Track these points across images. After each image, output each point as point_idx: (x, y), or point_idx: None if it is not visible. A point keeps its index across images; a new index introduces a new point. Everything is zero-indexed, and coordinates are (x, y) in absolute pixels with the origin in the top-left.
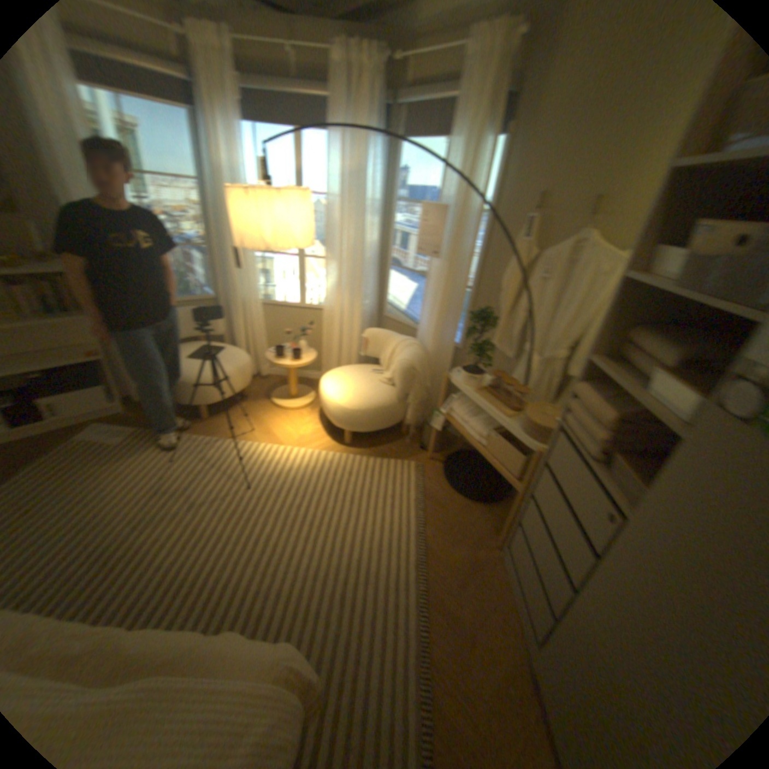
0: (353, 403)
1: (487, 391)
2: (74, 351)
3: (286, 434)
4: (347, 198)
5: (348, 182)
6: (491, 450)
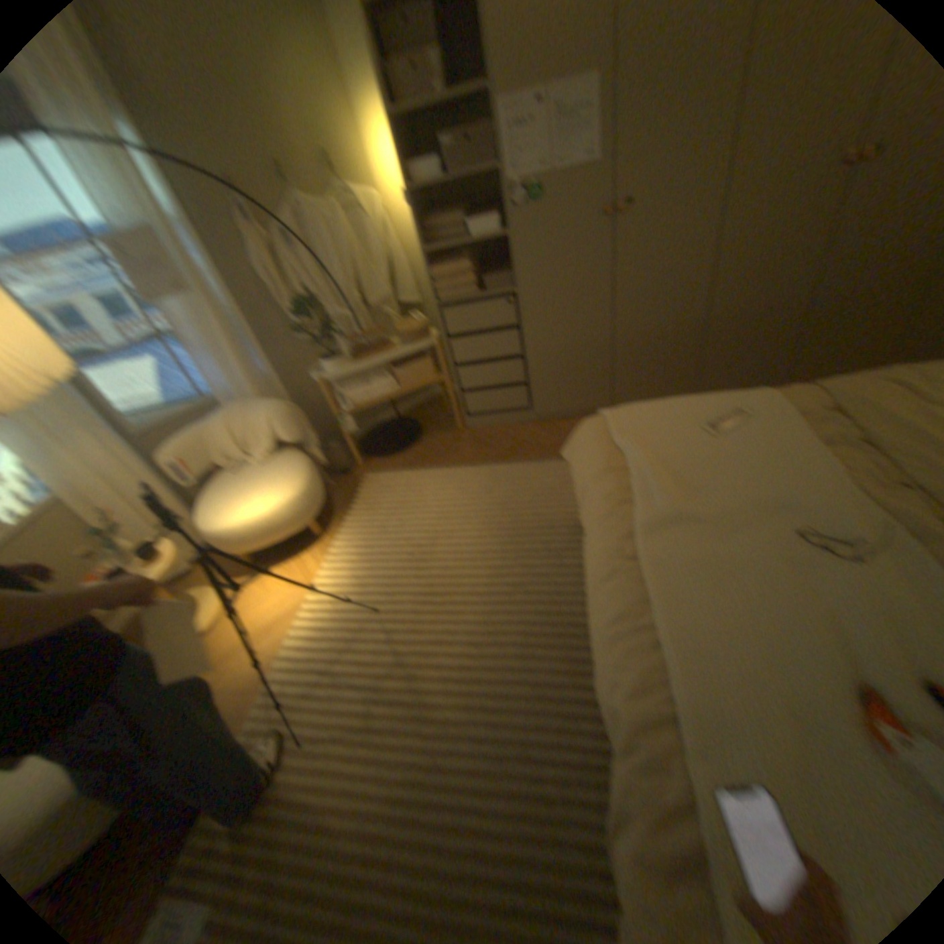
0: (299, 484)
1: (360, 361)
2: None
3: (281, 605)
4: None
5: None
6: (408, 385)
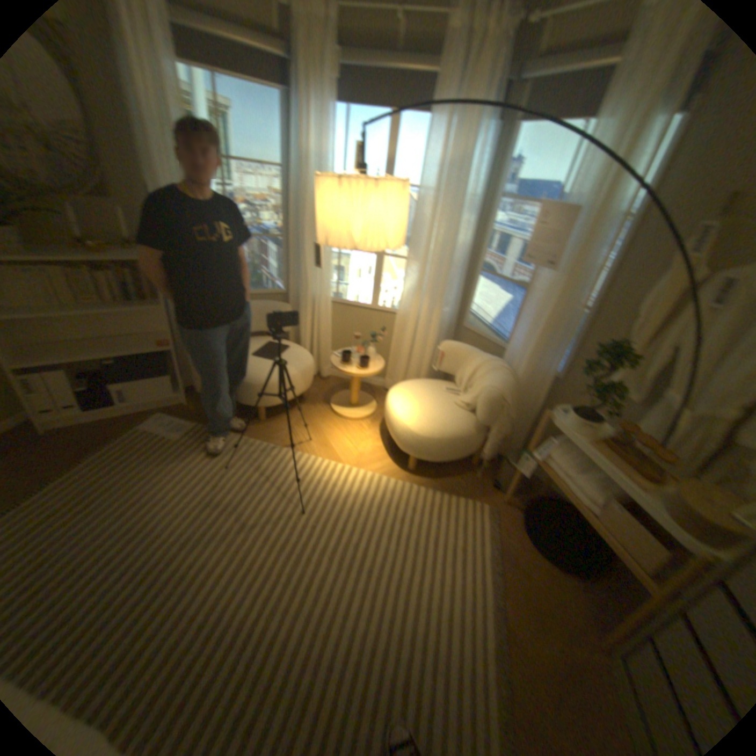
0: (427, 429)
1: (607, 446)
2: (148, 337)
3: (345, 449)
4: (443, 191)
5: (447, 172)
6: (609, 525)
